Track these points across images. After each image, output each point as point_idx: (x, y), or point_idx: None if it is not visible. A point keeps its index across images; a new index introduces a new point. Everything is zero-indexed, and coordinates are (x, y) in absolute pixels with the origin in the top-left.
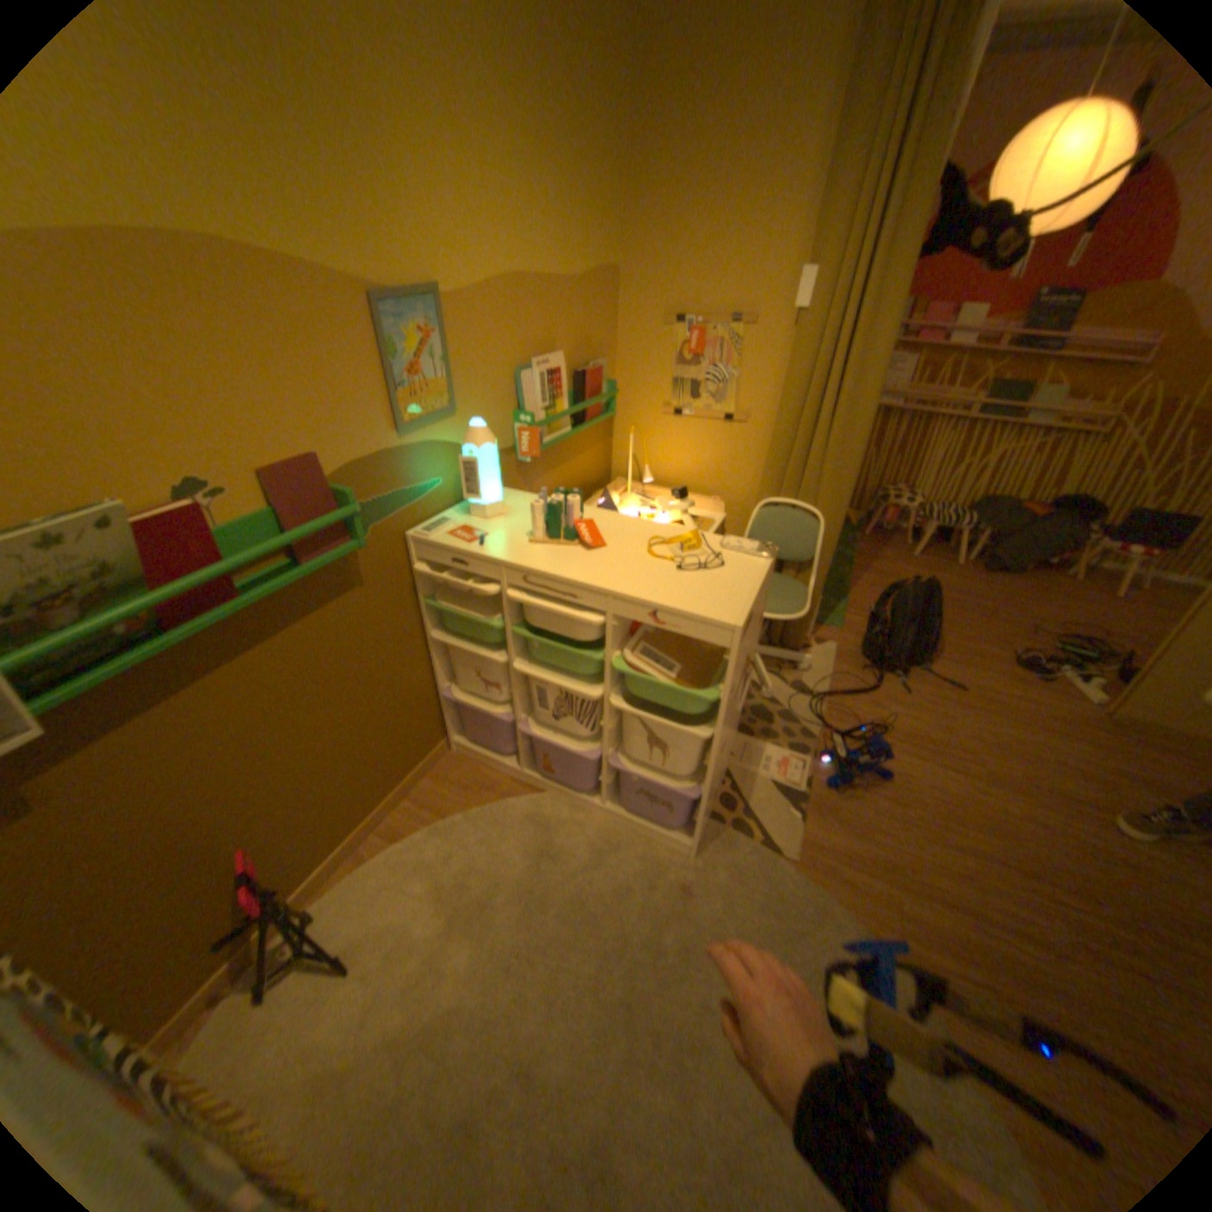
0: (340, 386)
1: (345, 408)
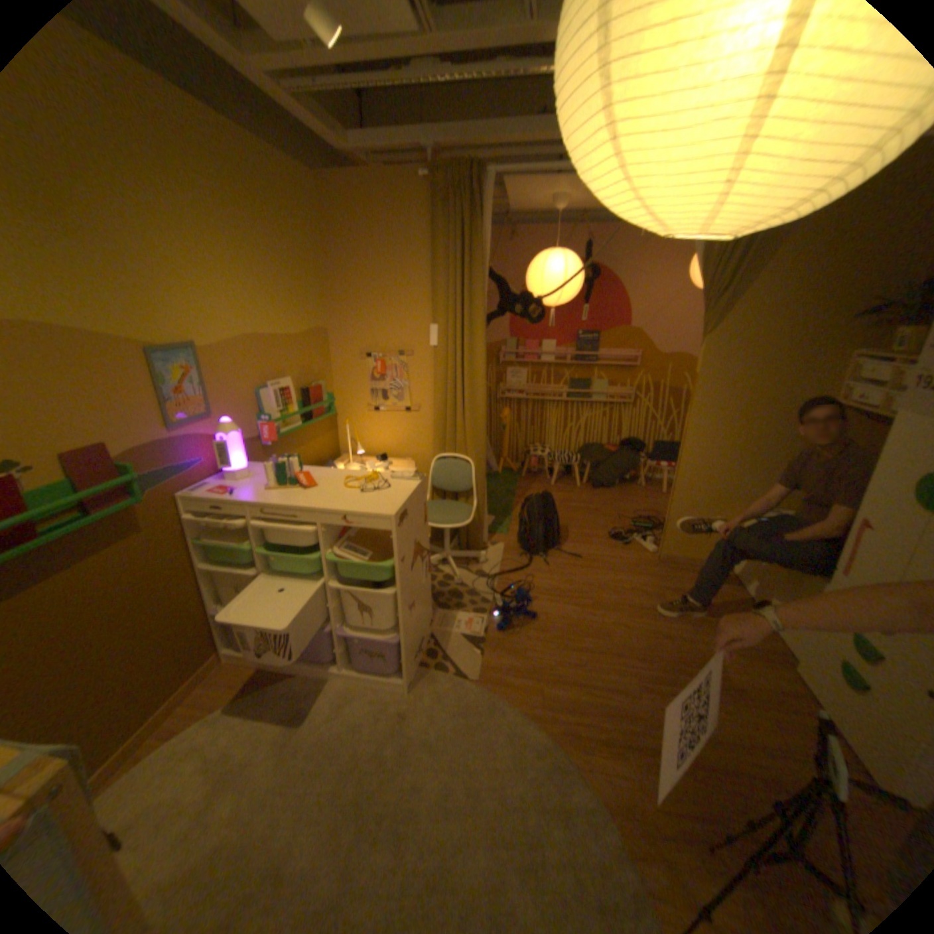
0: (123, 402)
1: (126, 416)
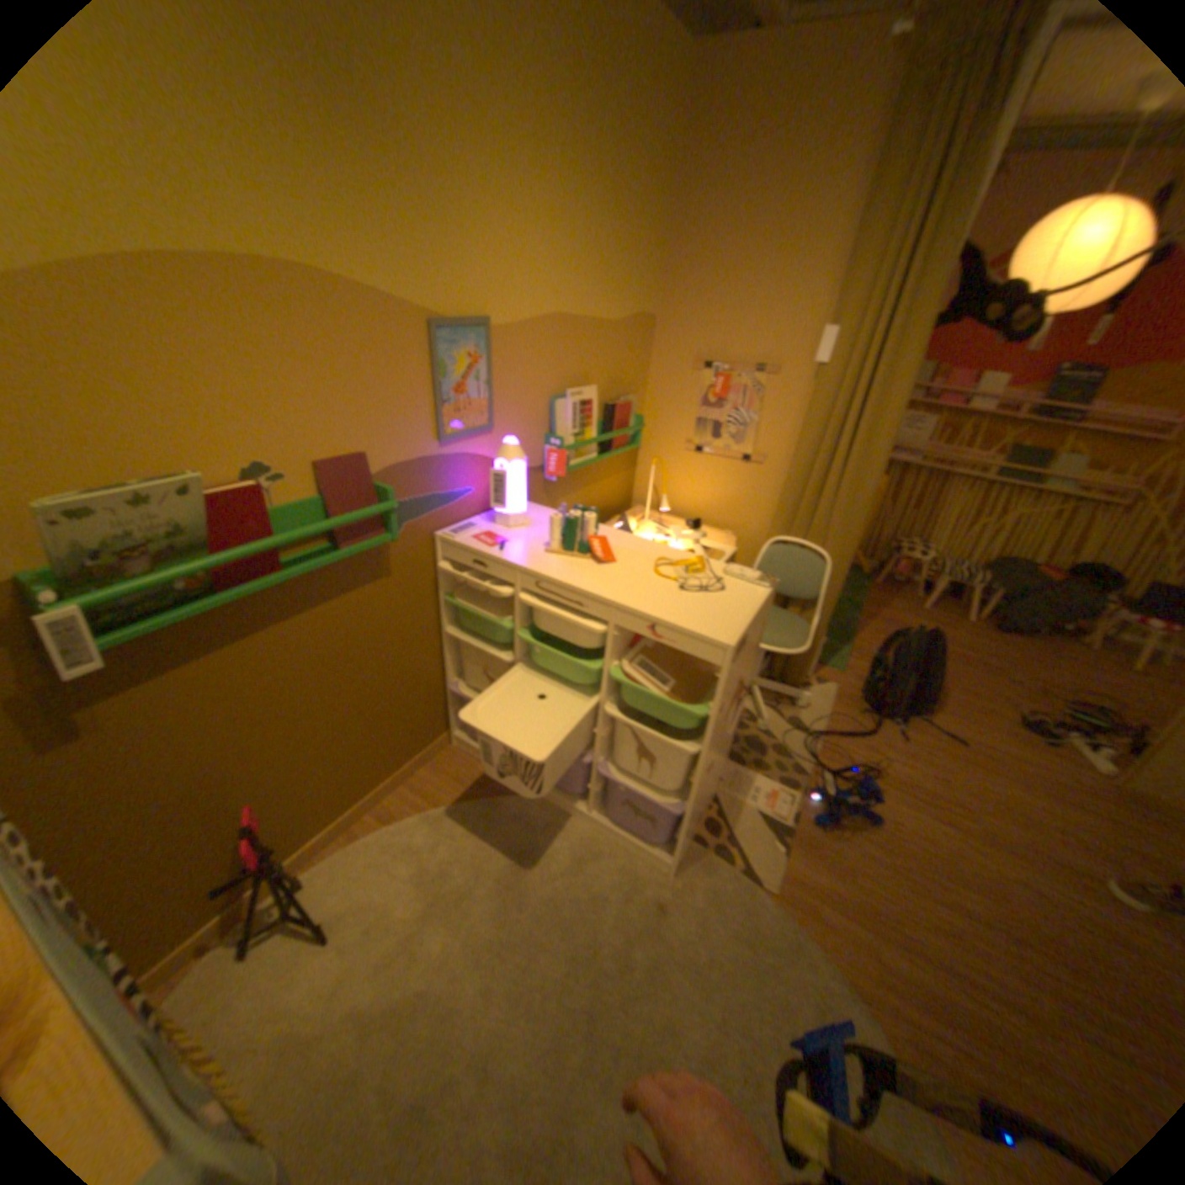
0: (393, 397)
1: (395, 417)
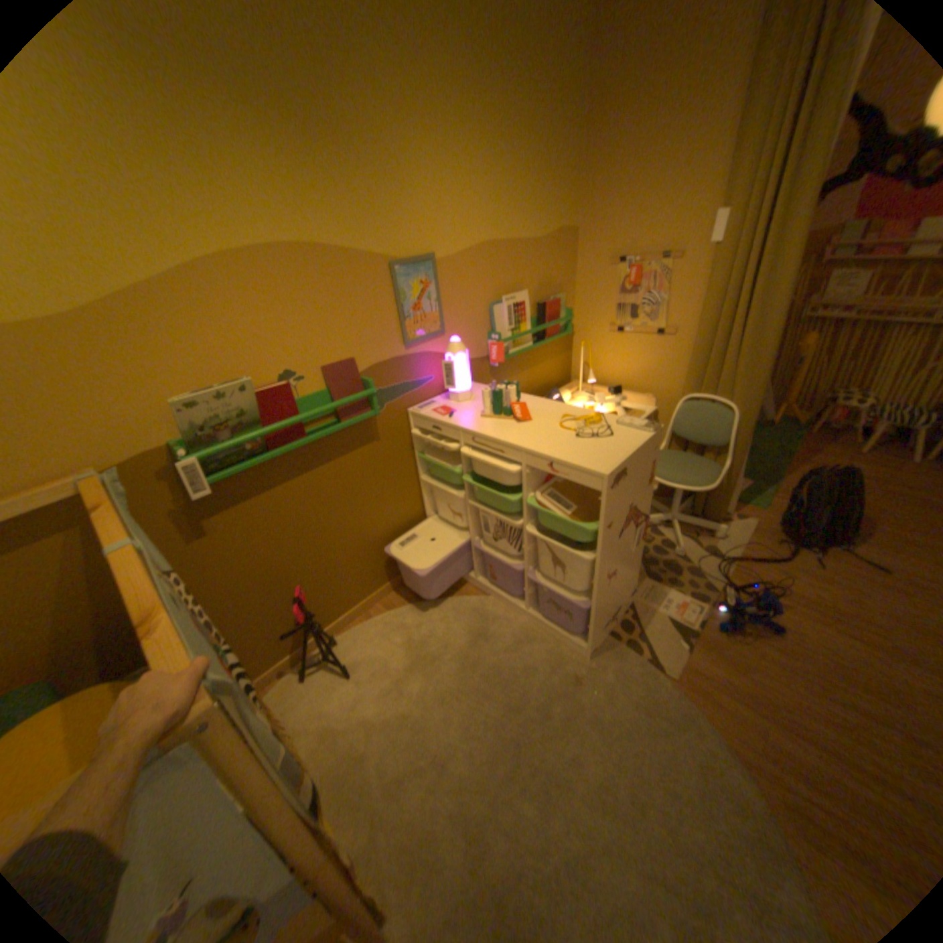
0: (370, 319)
1: (372, 332)
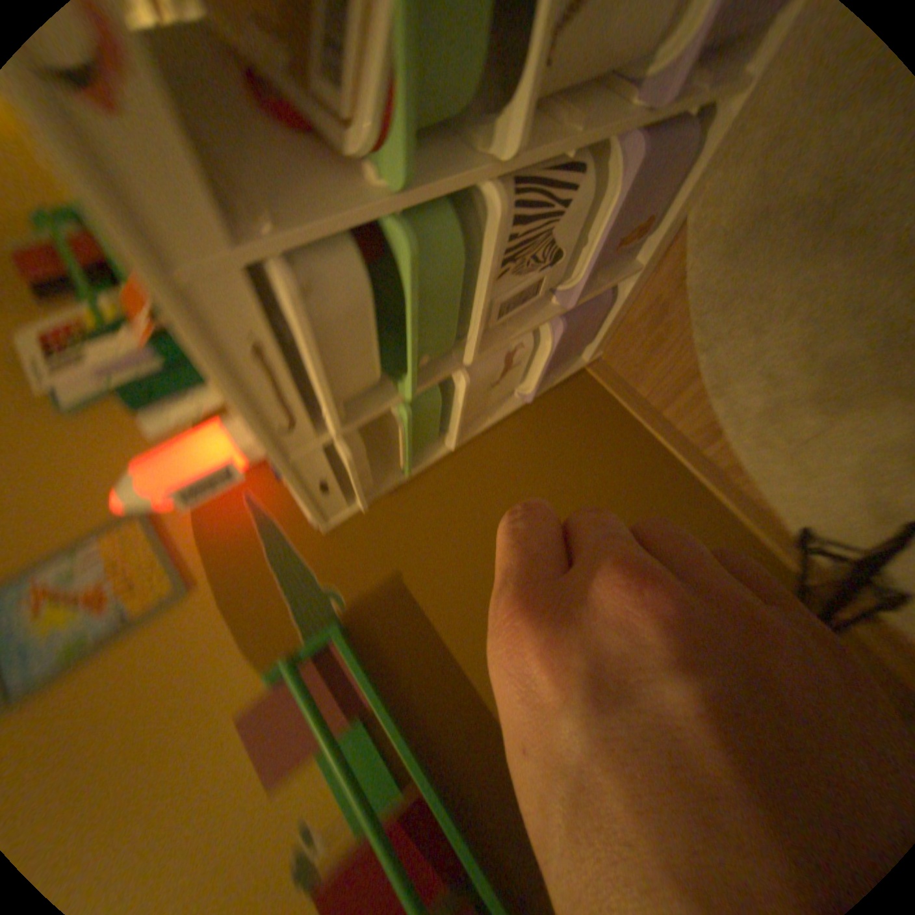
0: (145, 699)
1: (174, 680)
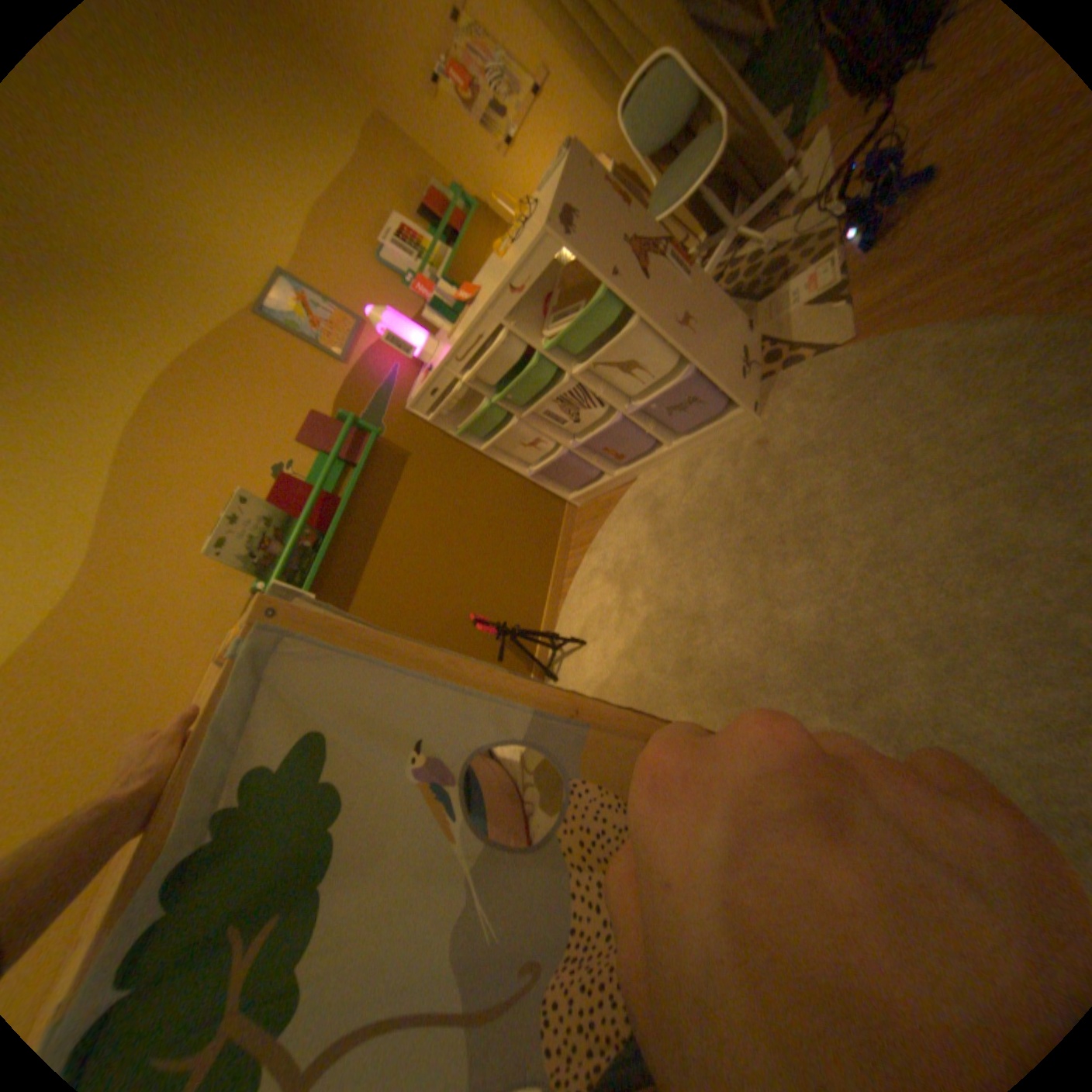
0: (289, 368)
1: (303, 376)
